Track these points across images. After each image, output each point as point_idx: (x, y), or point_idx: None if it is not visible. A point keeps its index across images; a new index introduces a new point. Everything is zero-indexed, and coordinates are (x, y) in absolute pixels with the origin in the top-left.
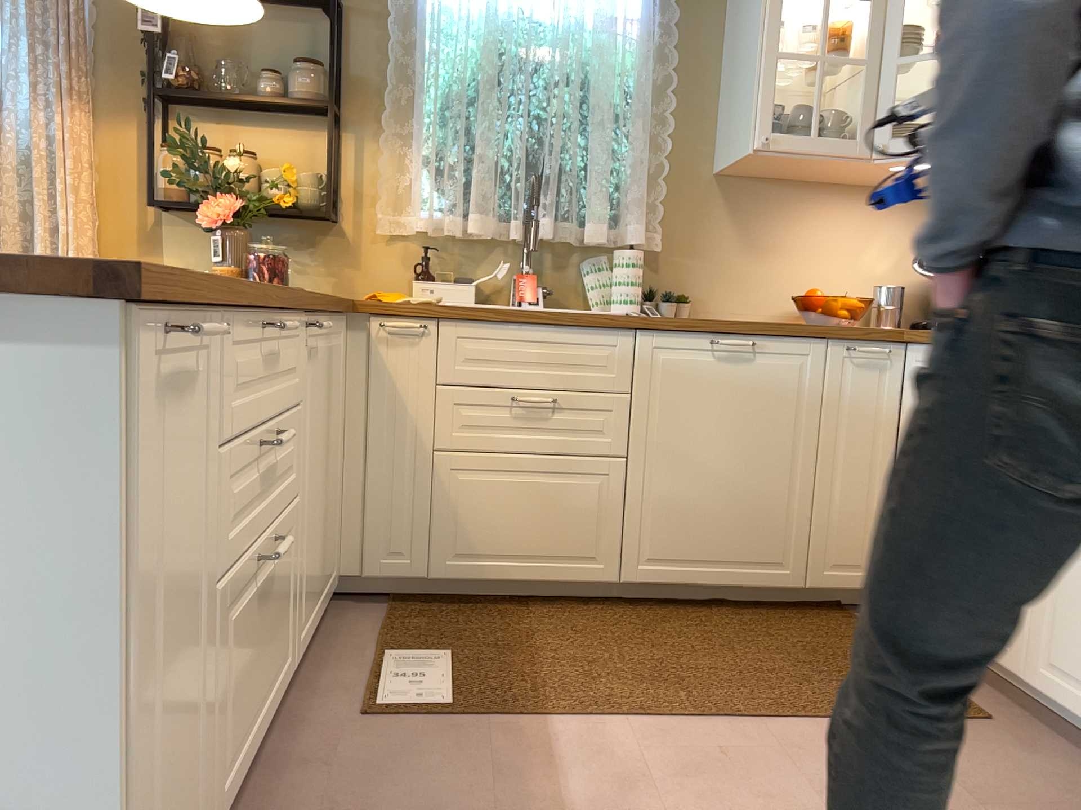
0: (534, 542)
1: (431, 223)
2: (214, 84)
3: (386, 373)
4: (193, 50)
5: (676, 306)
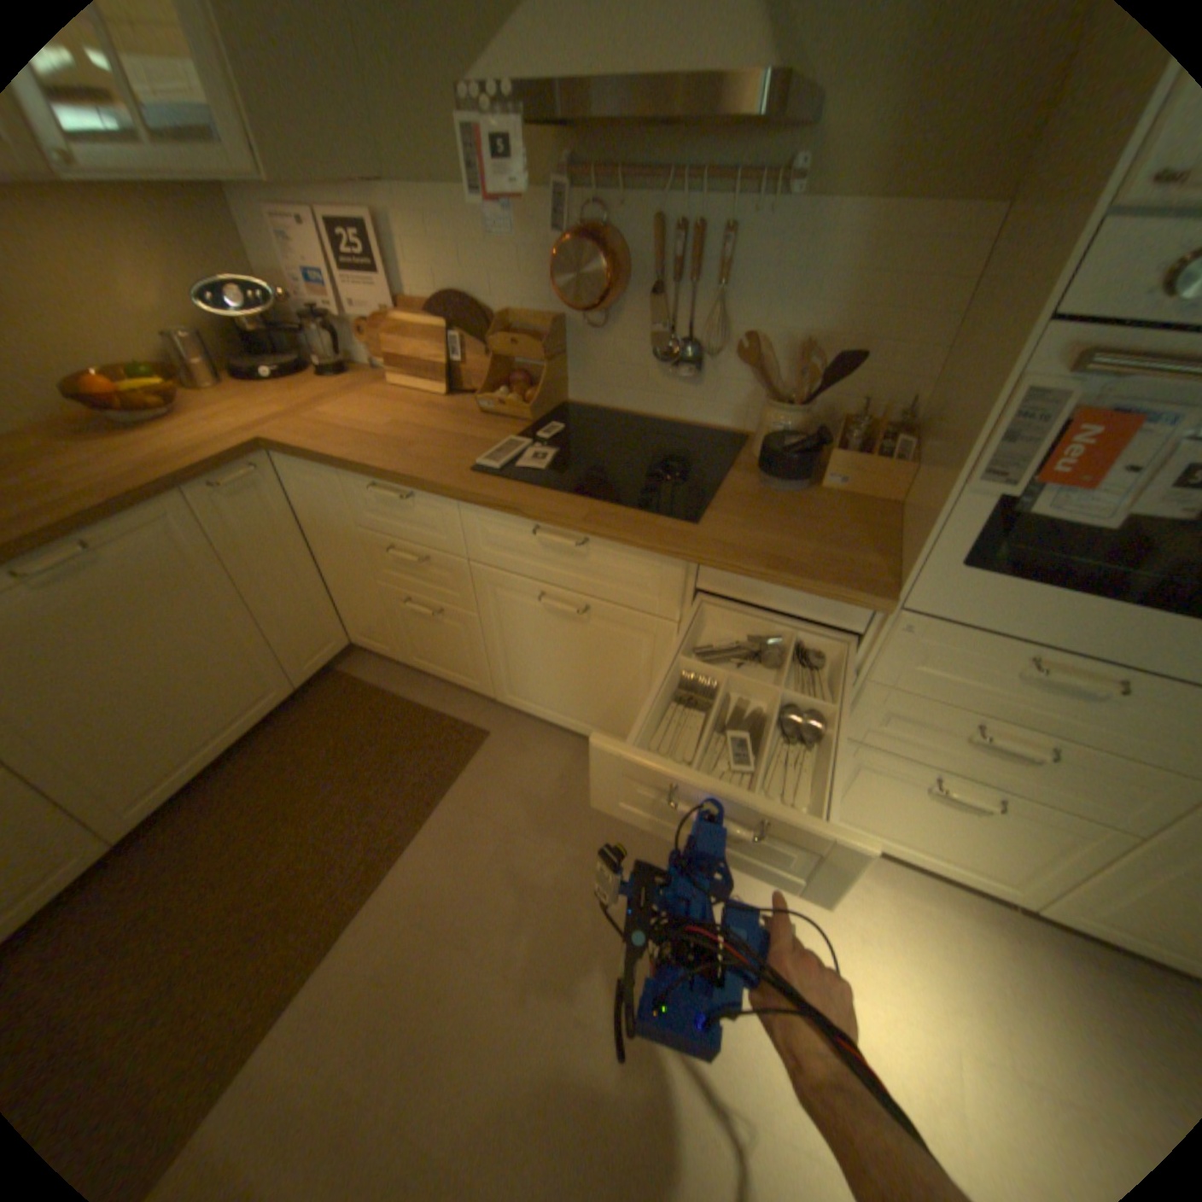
0: None
1: None
2: None
3: None
4: None
5: None
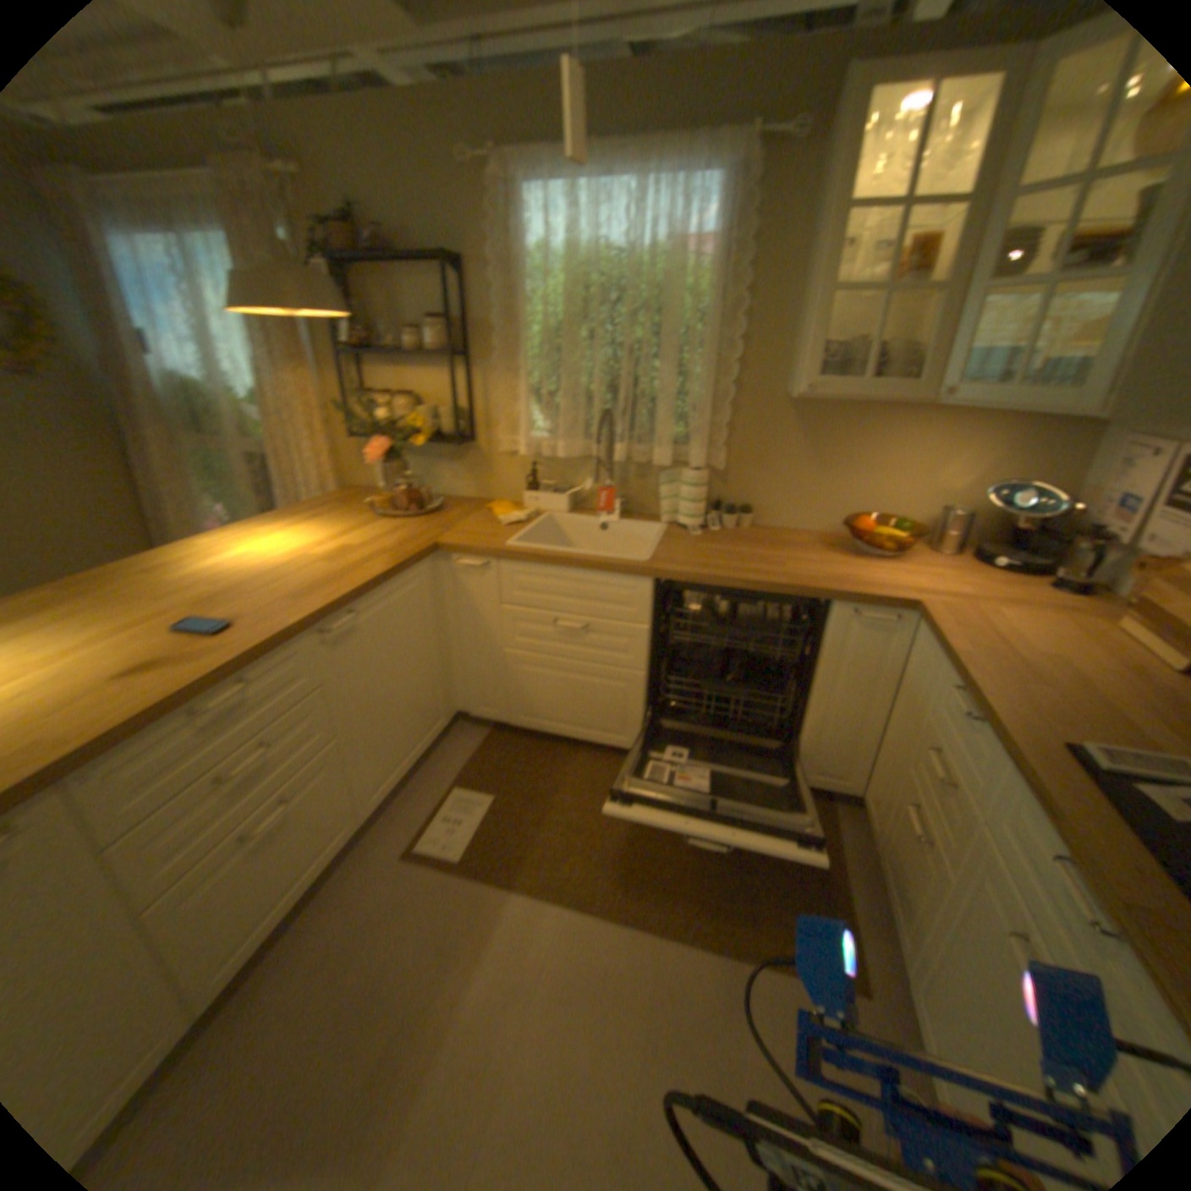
0: (575, 717)
1: (535, 445)
2: (378, 335)
3: (465, 594)
4: (360, 308)
5: (732, 521)
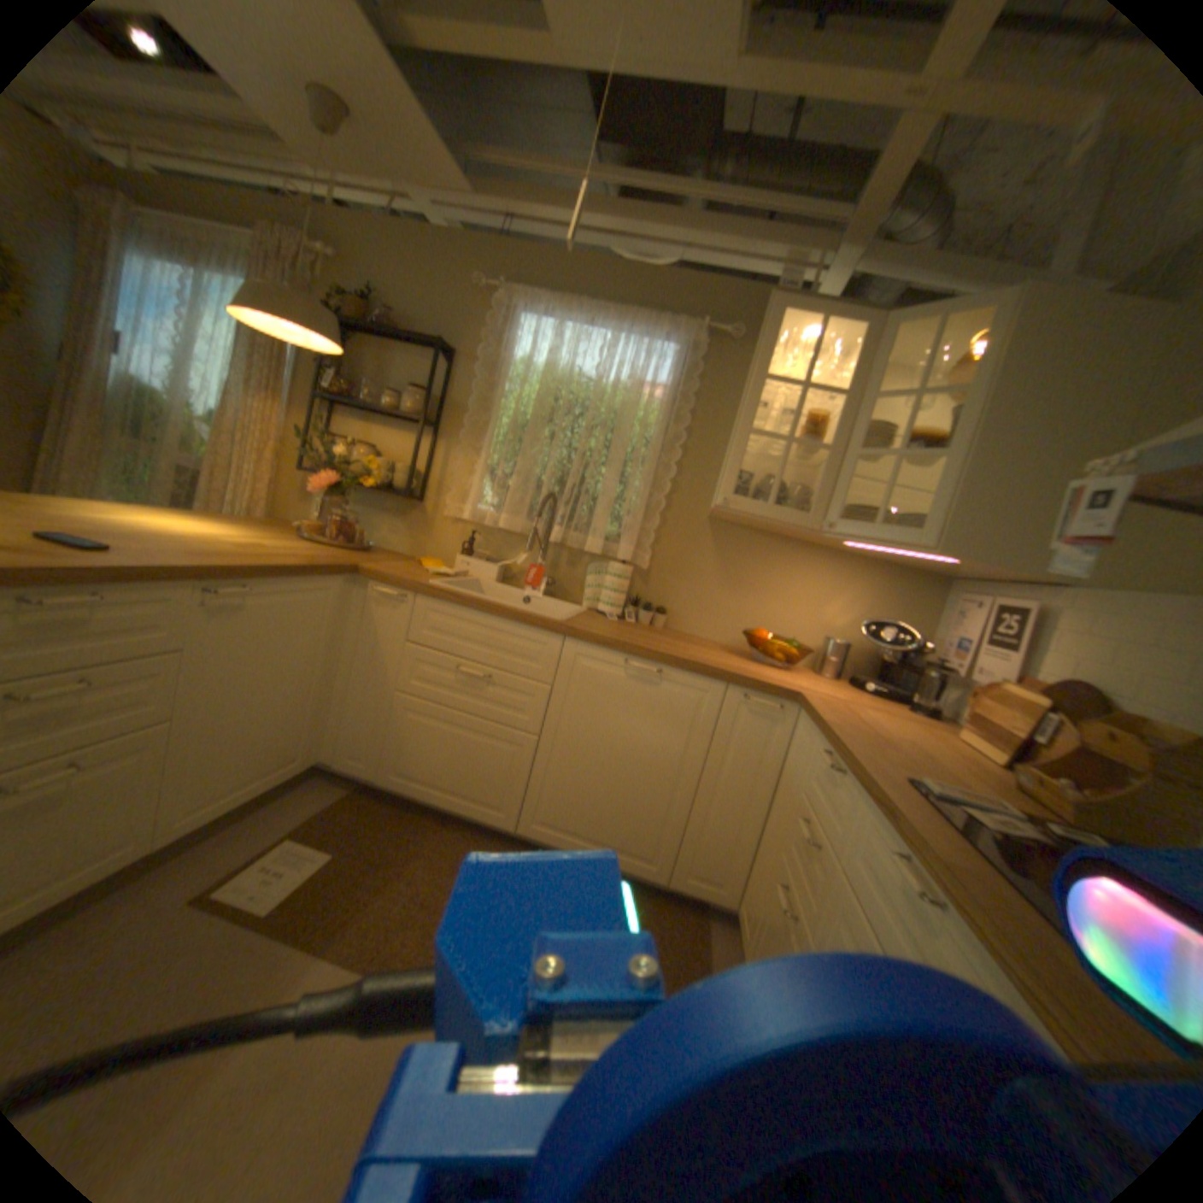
0: (454, 782)
1: (482, 516)
2: (363, 393)
3: (374, 624)
4: (354, 369)
5: (648, 617)
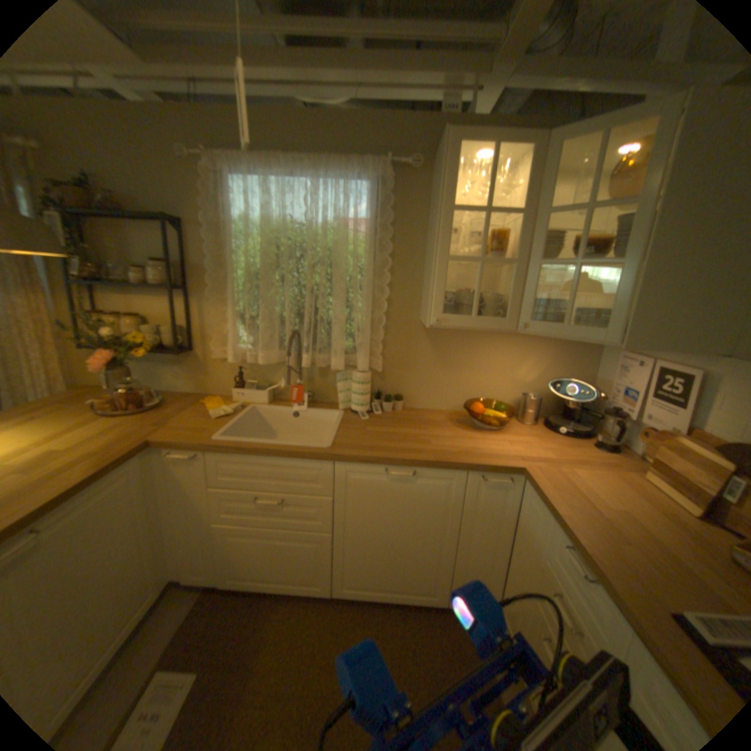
0: (276, 576)
1: (242, 353)
2: (110, 269)
3: (176, 481)
4: (95, 249)
5: (390, 406)
